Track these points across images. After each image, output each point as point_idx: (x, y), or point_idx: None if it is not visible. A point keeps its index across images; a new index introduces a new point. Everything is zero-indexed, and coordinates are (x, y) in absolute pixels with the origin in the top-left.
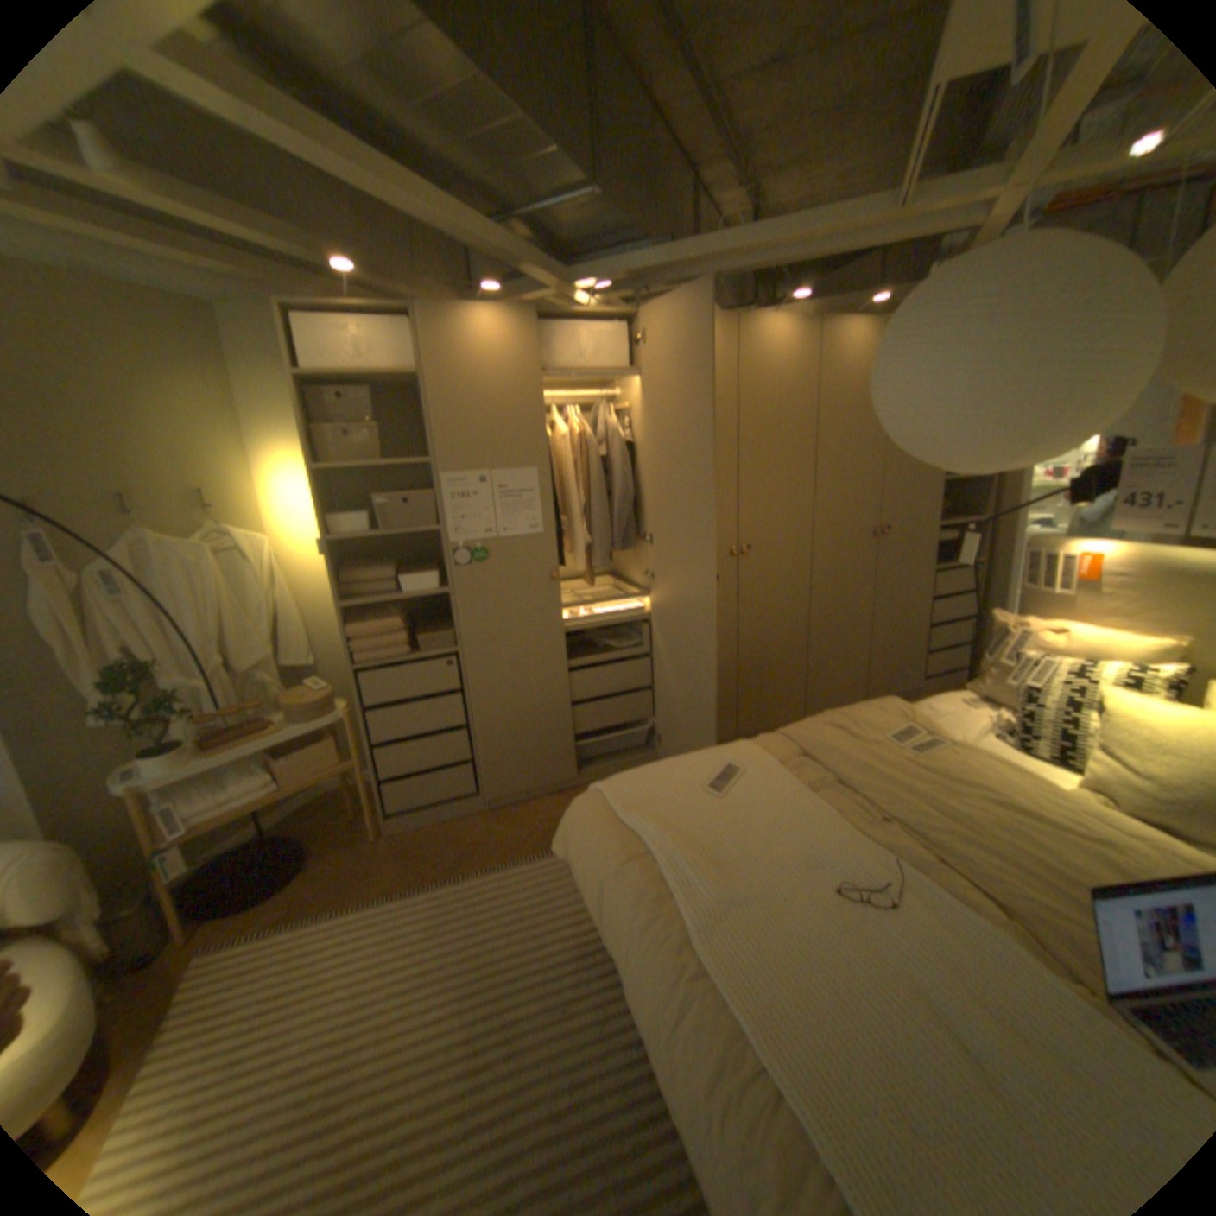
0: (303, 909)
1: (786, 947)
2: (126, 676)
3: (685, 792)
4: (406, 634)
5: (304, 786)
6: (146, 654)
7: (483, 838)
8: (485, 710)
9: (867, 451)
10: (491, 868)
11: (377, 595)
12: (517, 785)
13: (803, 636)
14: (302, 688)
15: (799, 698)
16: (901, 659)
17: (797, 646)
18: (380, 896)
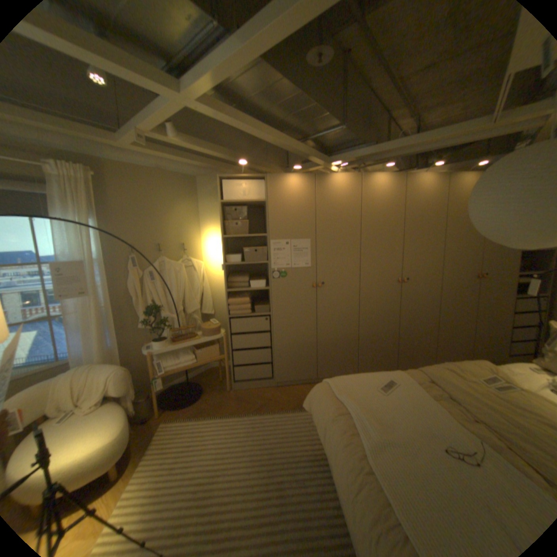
0: (200, 413)
1: (416, 471)
2: (153, 310)
3: (369, 389)
4: (250, 304)
5: (206, 362)
6: (159, 303)
7: (273, 398)
8: (279, 341)
9: (475, 235)
10: (276, 412)
11: (241, 287)
12: (290, 377)
13: (436, 325)
14: (209, 322)
15: (433, 356)
16: (495, 343)
17: (432, 329)
18: (230, 414)
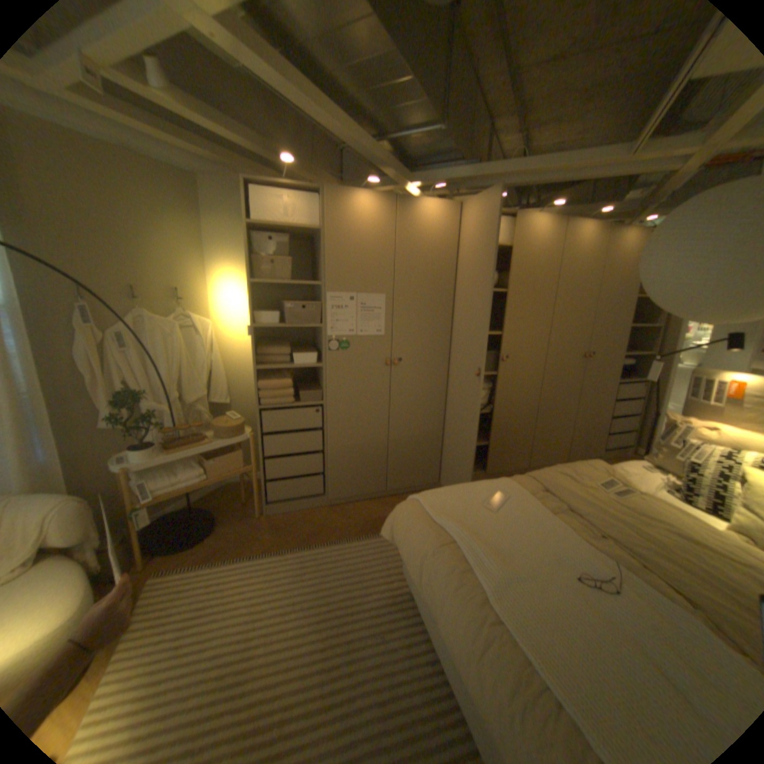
0: (216, 555)
1: (551, 611)
2: (127, 399)
3: (472, 506)
4: (292, 390)
5: (223, 479)
6: (137, 386)
7: (327, 523)
8: (336, 443)
9: (586, 304)
10: (333, 542)
11: (278, 364)
12: (349, 491)
13: (534, 416)
14: (226, 417)
15: (527, 455)
16: (592, 437)
17: (529, 422)
18: (263, 552)
